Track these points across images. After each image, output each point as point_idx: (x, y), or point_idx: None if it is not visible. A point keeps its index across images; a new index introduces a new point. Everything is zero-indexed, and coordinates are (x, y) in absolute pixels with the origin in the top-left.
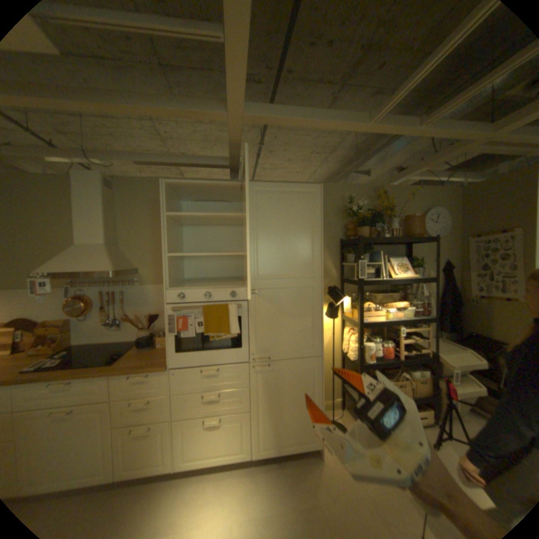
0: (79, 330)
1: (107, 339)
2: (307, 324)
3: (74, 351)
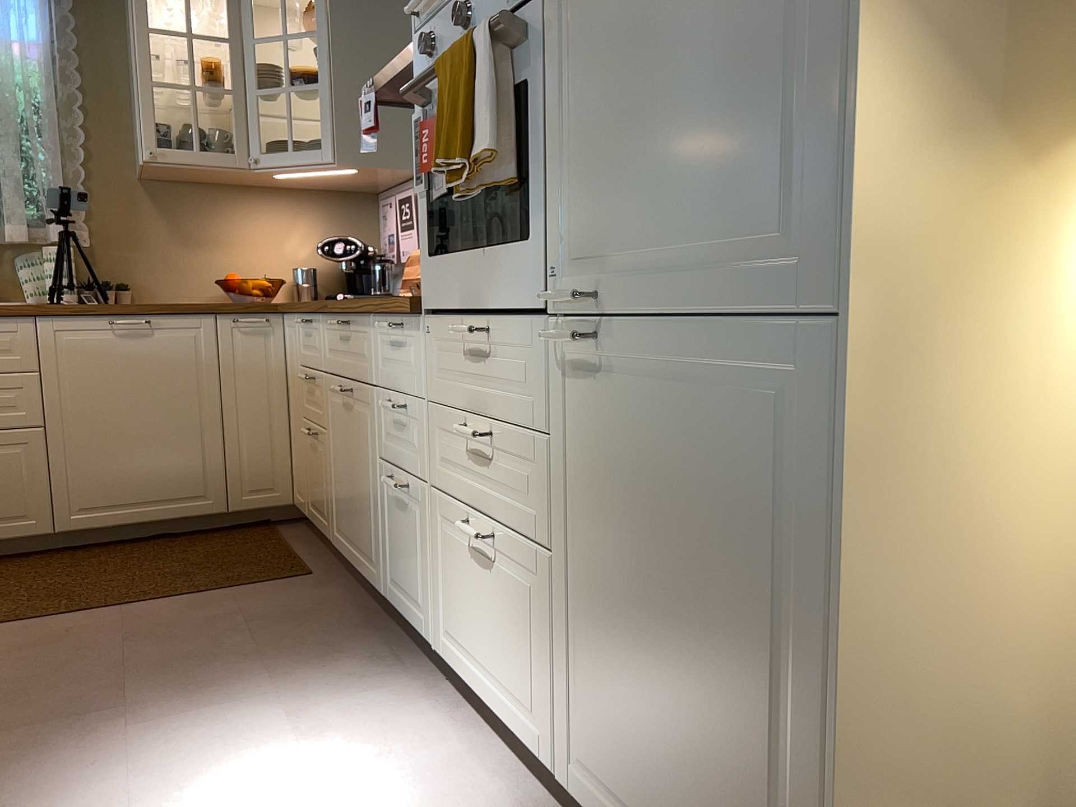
0: None
1: None
2: (781, 41)
3: None
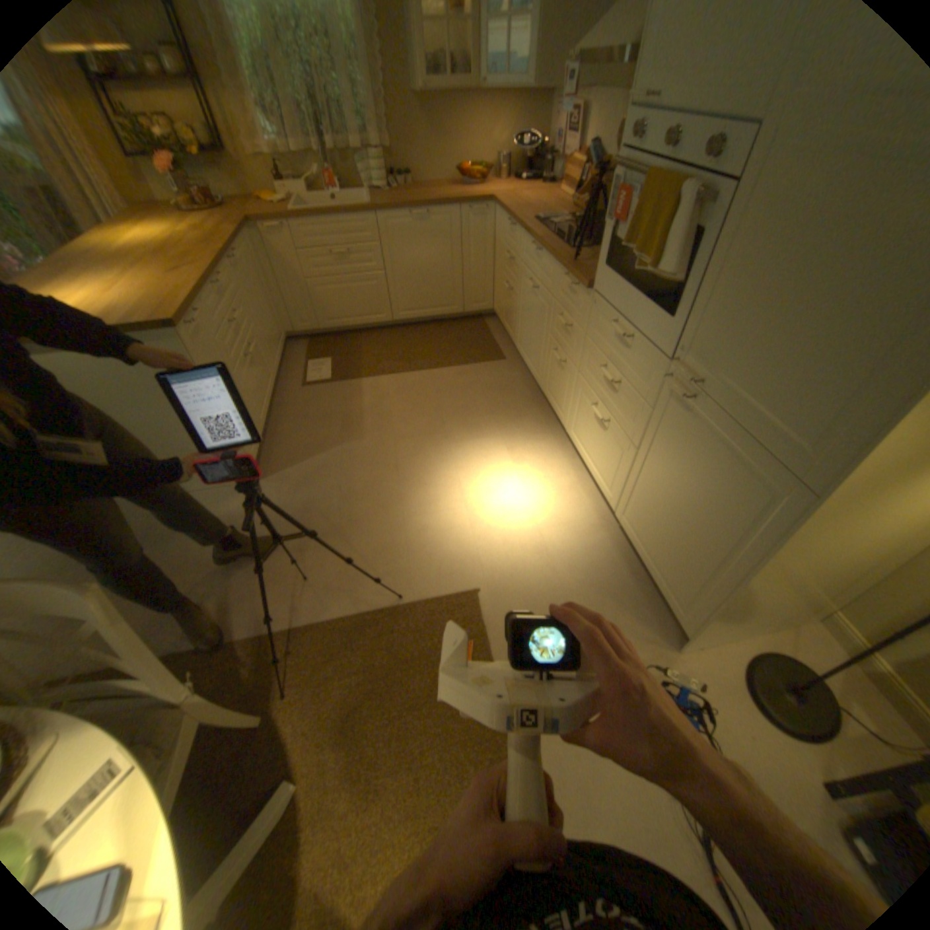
0: None
1: None
2: (850, 363)
3: None
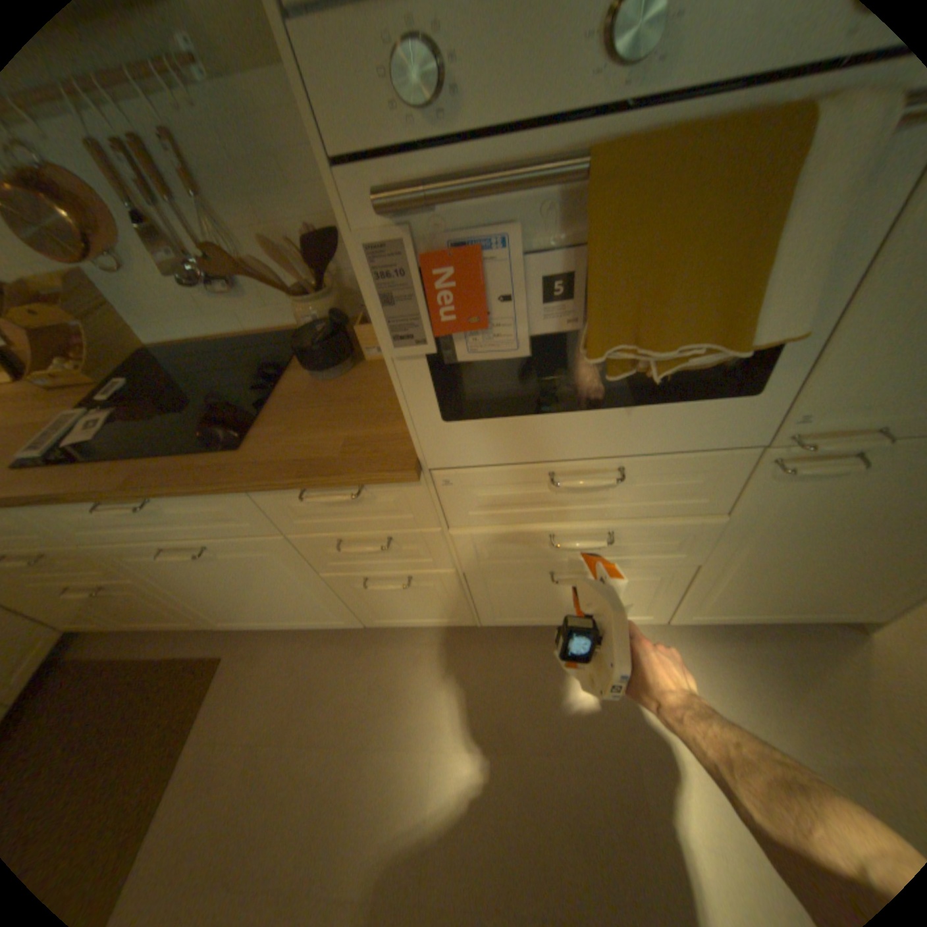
0: (130, 300)
1: (222, 321)
2: None
3: (160, 358)
